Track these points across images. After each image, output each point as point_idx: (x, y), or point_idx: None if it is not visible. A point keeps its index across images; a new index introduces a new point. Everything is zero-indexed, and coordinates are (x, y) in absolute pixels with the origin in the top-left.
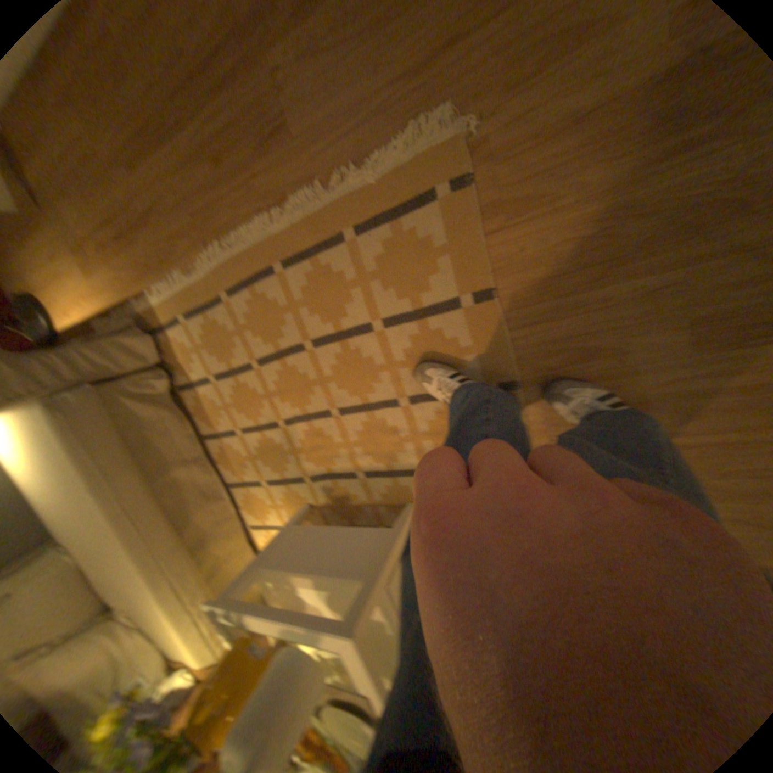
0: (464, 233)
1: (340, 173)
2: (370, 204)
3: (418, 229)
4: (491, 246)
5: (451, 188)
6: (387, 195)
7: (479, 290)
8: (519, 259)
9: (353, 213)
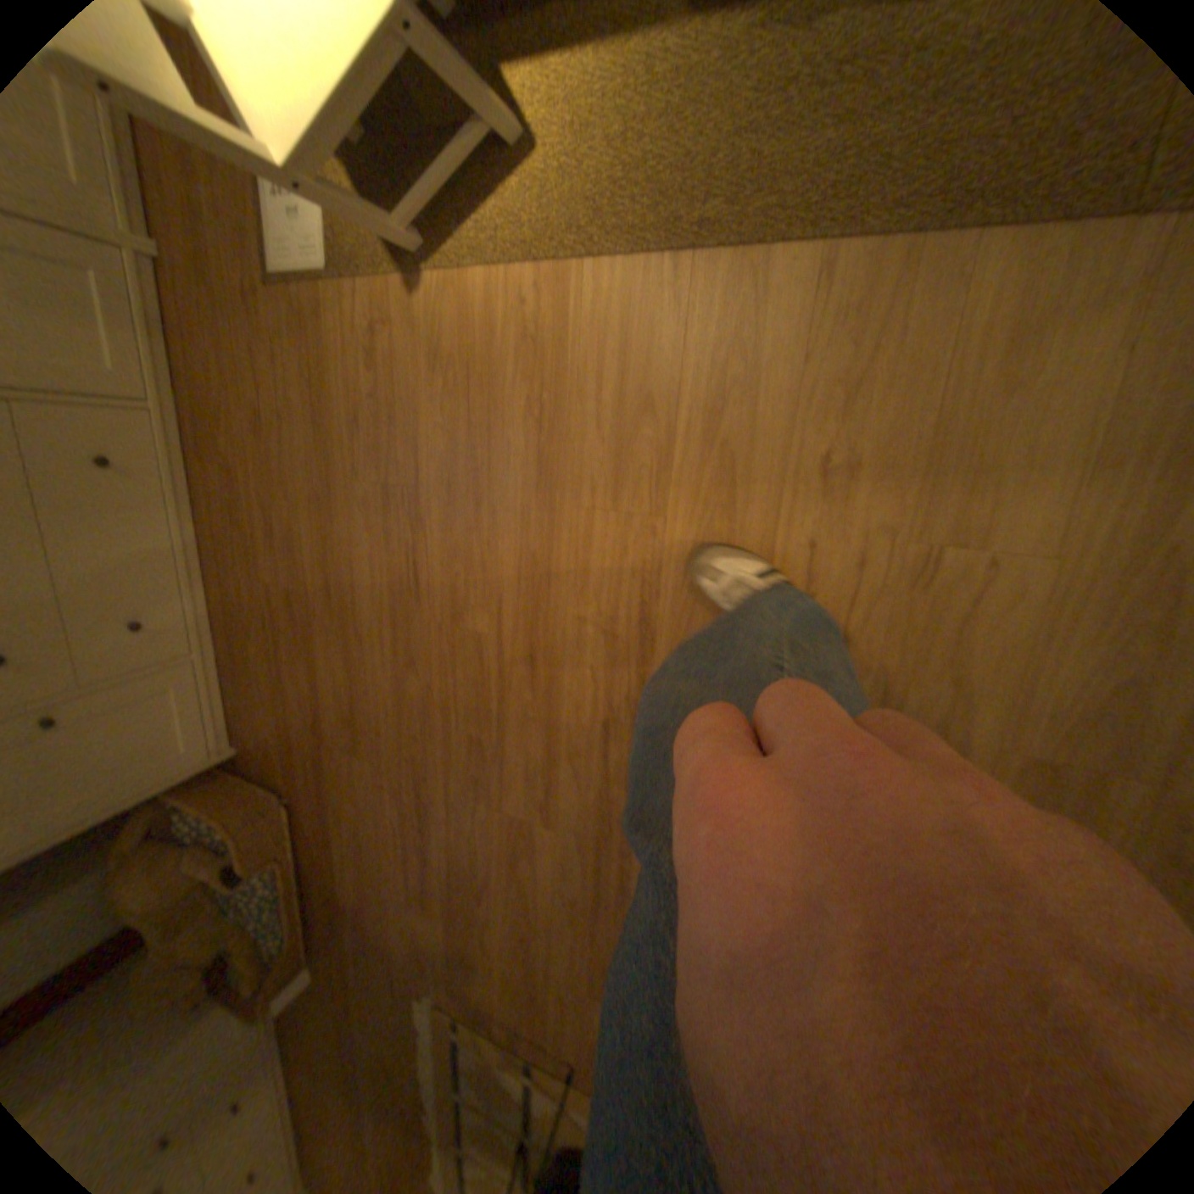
0: (475, 1048)
1: (414, 1069)
2: (437, 1073)
3: (462, 1065)
4: (490, 1041)
5: (447, 1033)
6: (436, 1062)
7: (515, 1070)
8: (505, 1036)
9: (438, 1084)
